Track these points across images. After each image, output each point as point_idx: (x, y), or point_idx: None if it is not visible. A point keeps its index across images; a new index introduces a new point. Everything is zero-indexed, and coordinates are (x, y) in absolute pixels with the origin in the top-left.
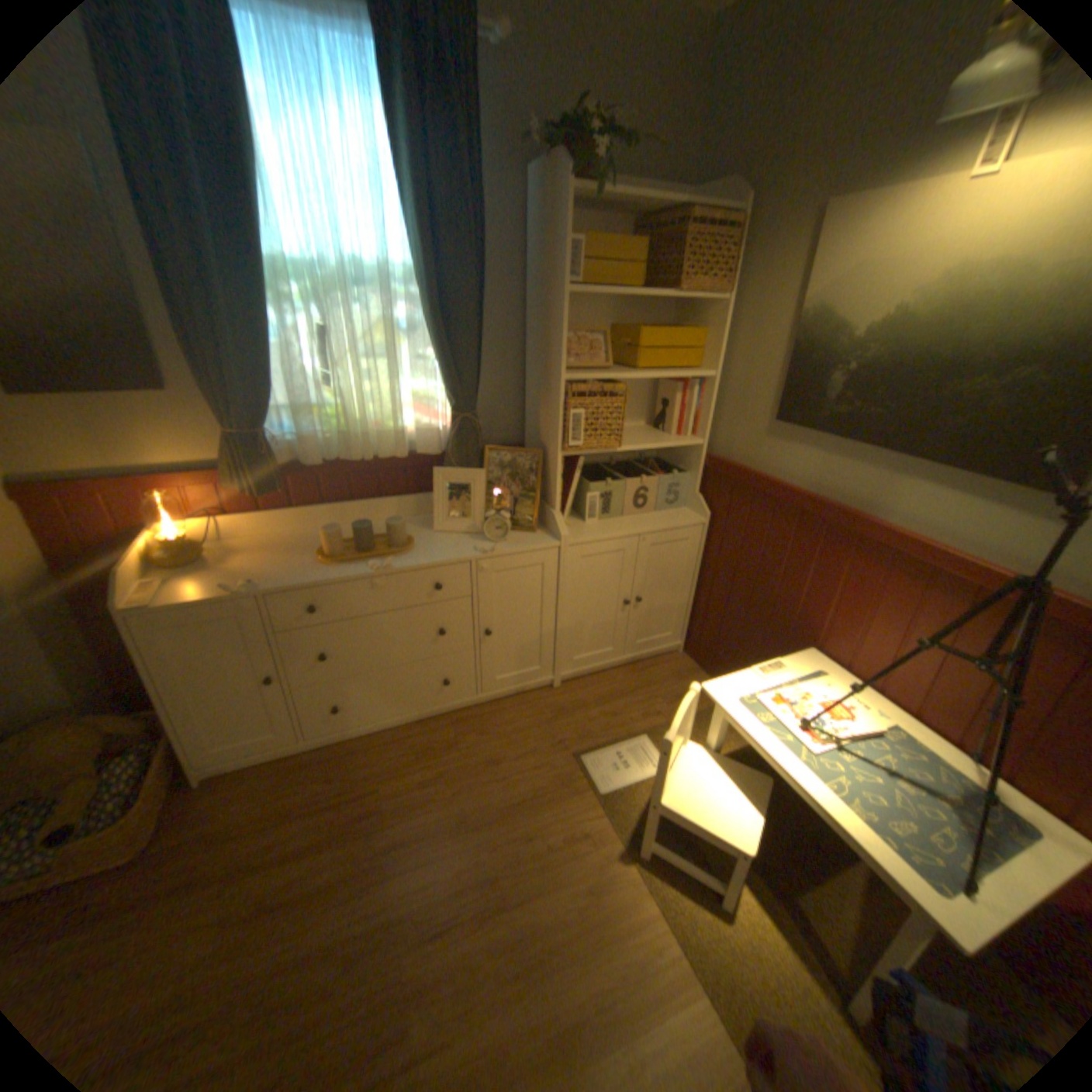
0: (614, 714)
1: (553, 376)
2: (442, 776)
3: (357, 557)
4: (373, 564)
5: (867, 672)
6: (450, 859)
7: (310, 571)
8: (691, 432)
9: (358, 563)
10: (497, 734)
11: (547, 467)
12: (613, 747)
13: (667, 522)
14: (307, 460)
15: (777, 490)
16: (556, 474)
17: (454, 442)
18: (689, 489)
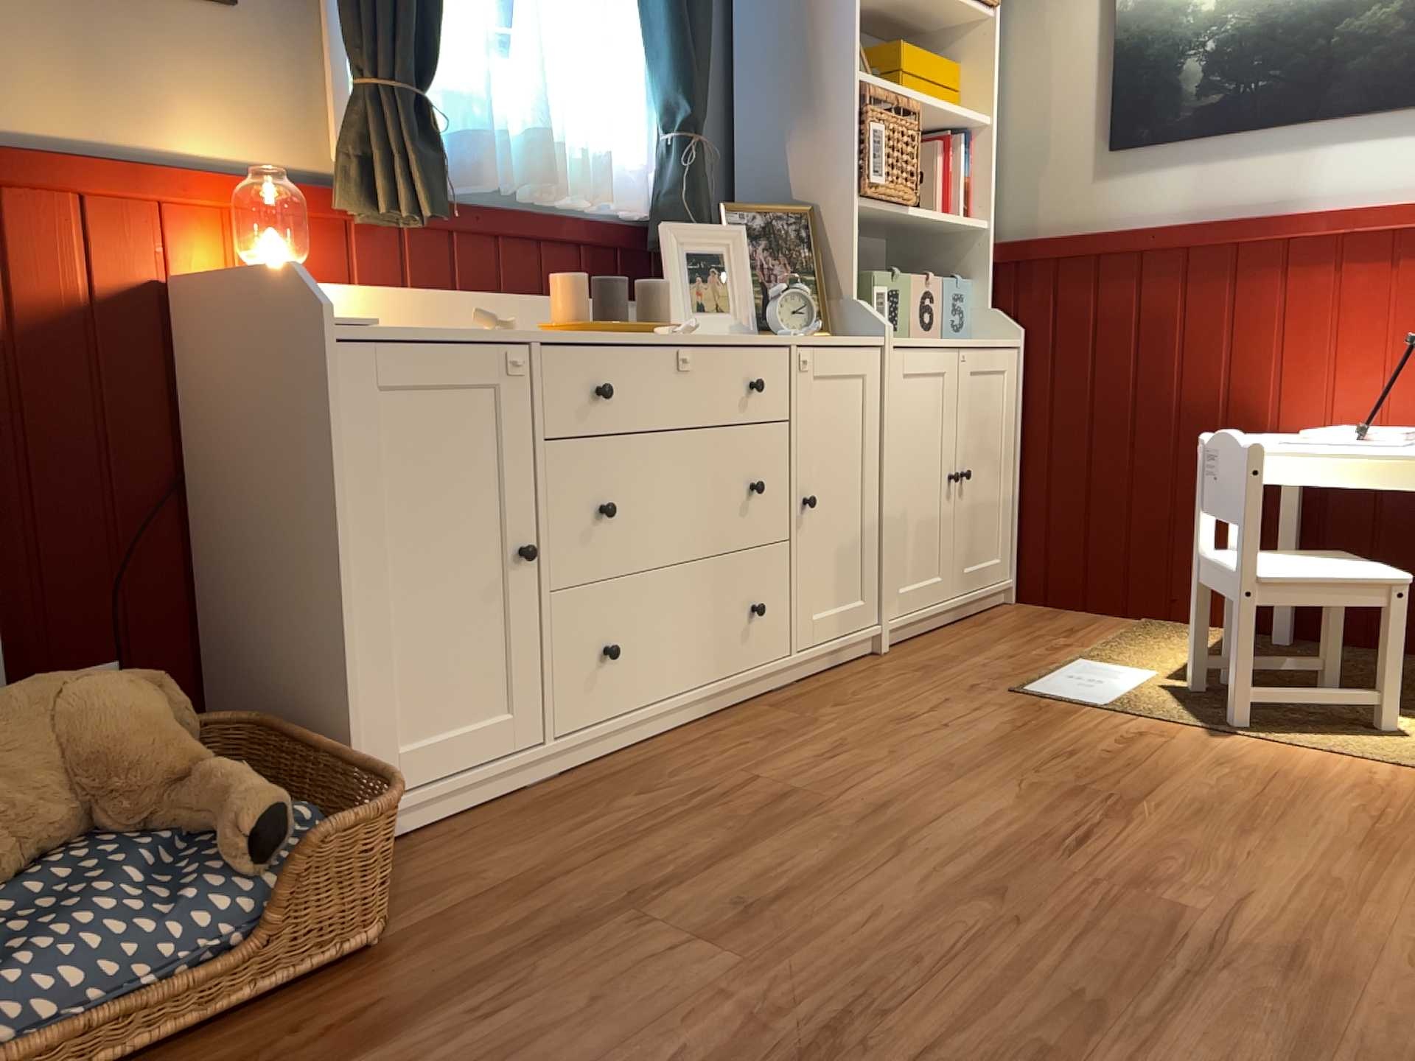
0: (1008, 656)
1: (830, 81)
2: (844, 745)
3: (628, 325)
4: (671, 327)
5: (1350, 420)
6: (988, 793)
7: (575, 333)
8: (964, 217)
9: (632, 334)
10: (865, 700)
11: (818, 238)
12: (1055, 674)
13: (977, 341)
14: (476, 179)
15: (1139, 241)
16: (849, 235)
17: (687, 185)
18: (975, 309)
